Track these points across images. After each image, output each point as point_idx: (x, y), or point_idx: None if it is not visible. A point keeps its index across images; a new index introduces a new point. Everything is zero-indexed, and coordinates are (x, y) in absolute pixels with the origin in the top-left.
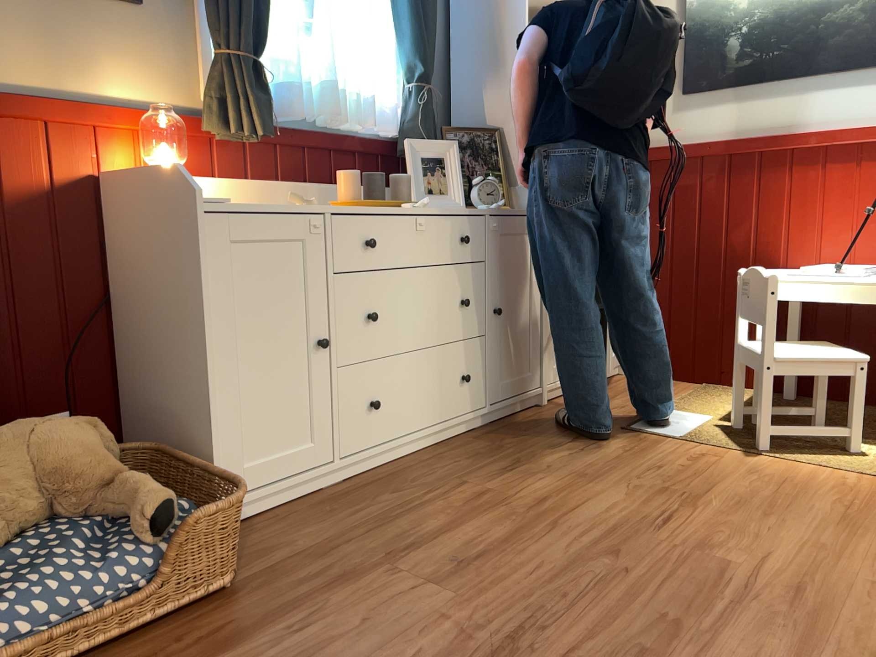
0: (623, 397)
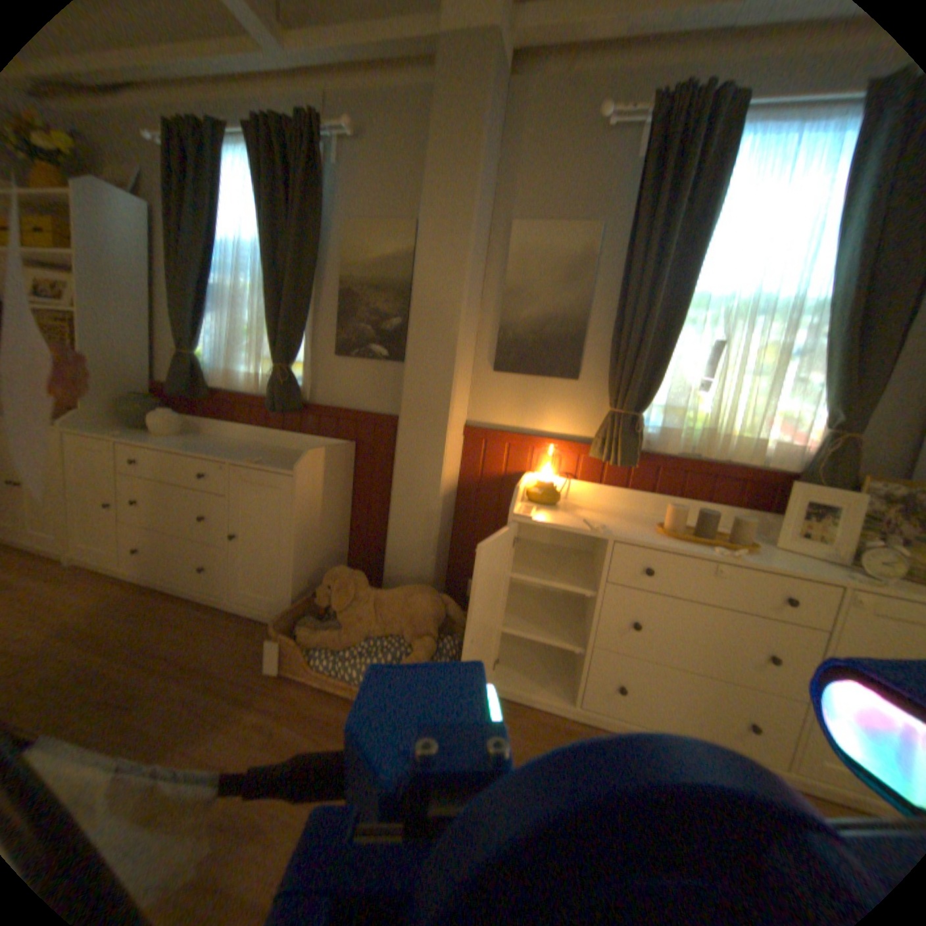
0: None
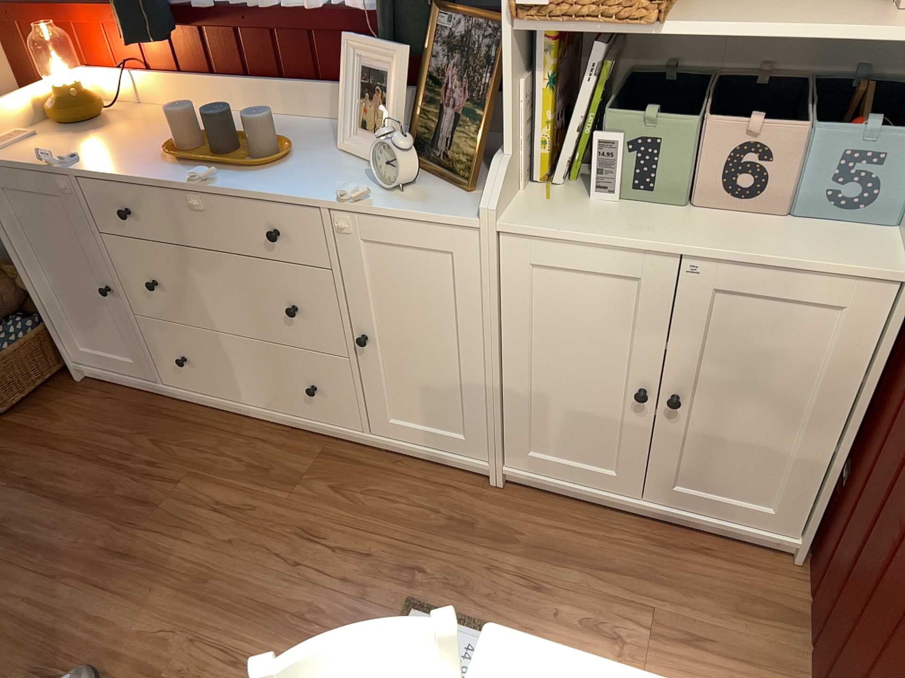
0: (608, 577)
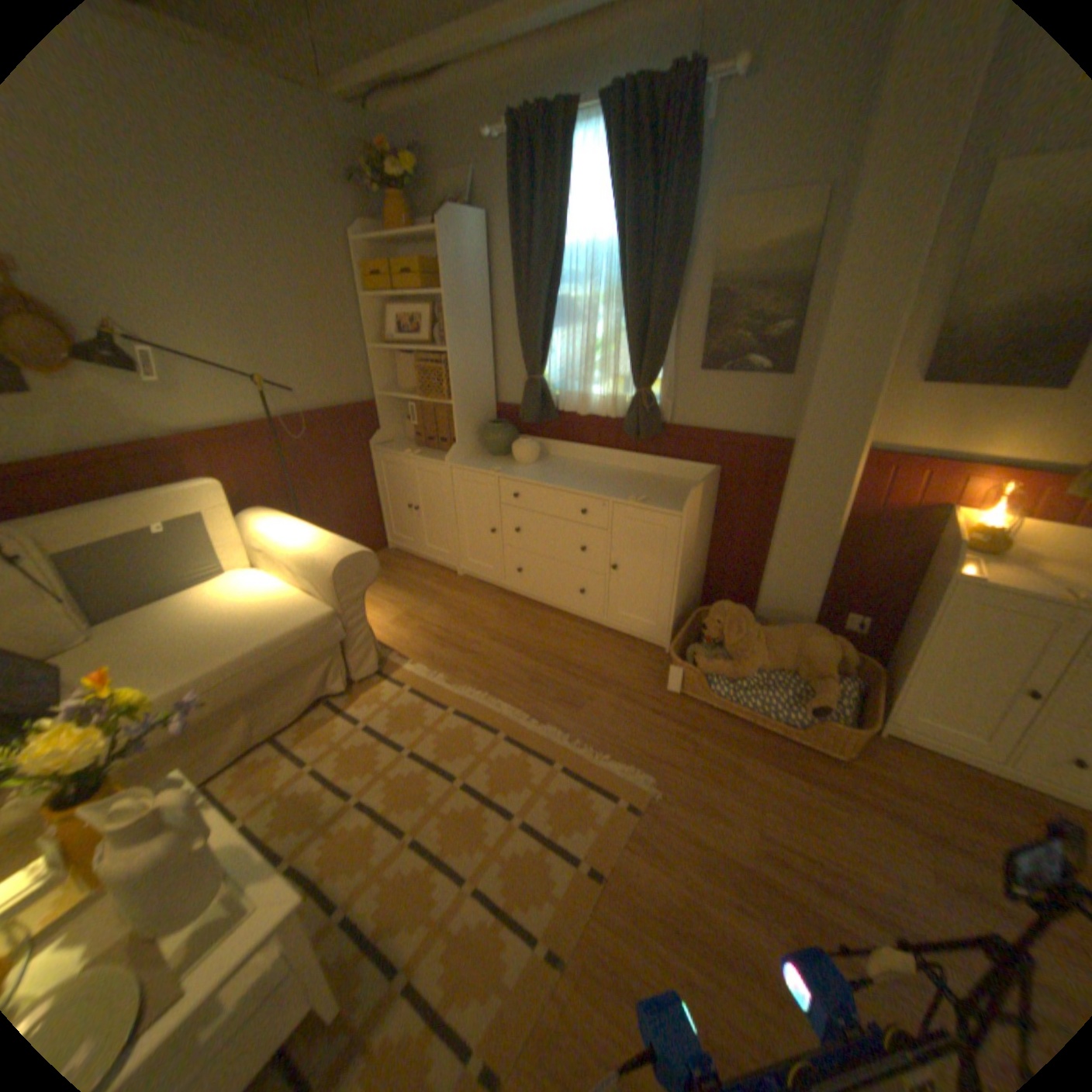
0: None
